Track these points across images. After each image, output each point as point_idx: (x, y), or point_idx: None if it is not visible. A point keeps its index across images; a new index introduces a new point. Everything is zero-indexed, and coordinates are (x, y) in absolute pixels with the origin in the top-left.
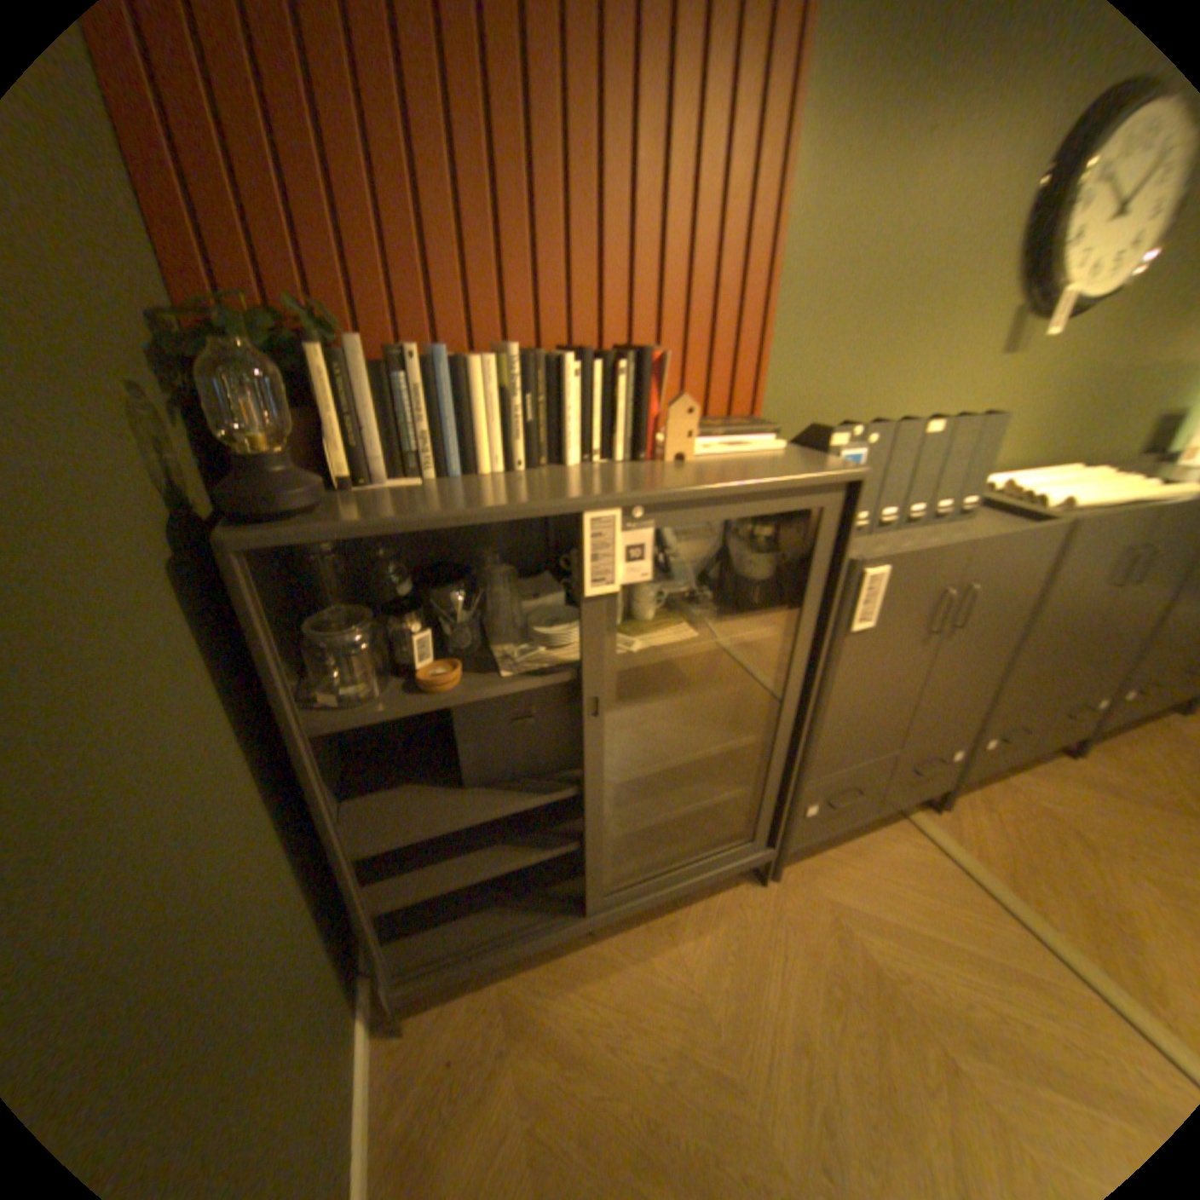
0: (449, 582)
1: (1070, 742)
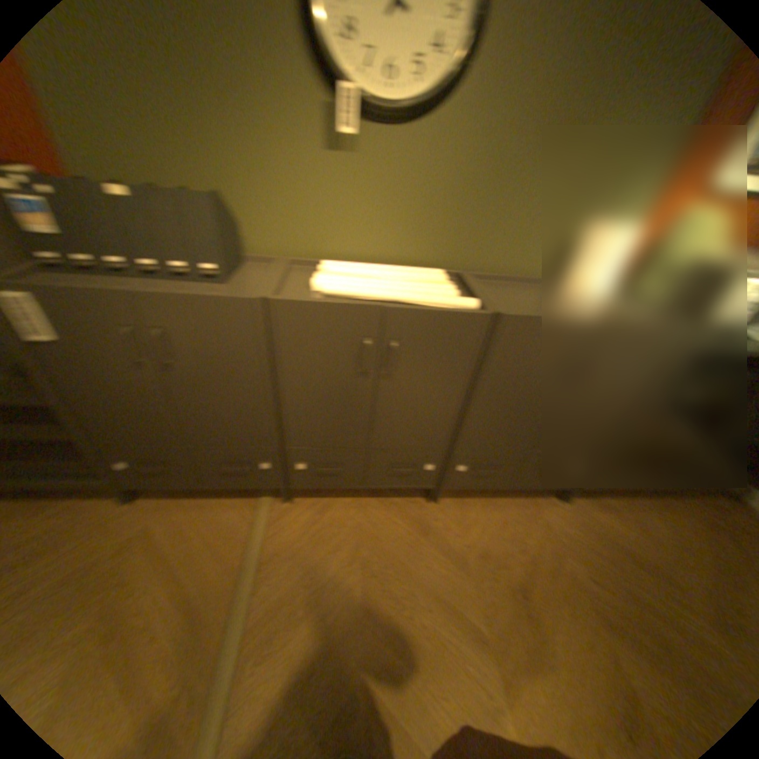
0: None
1: (406, 487)
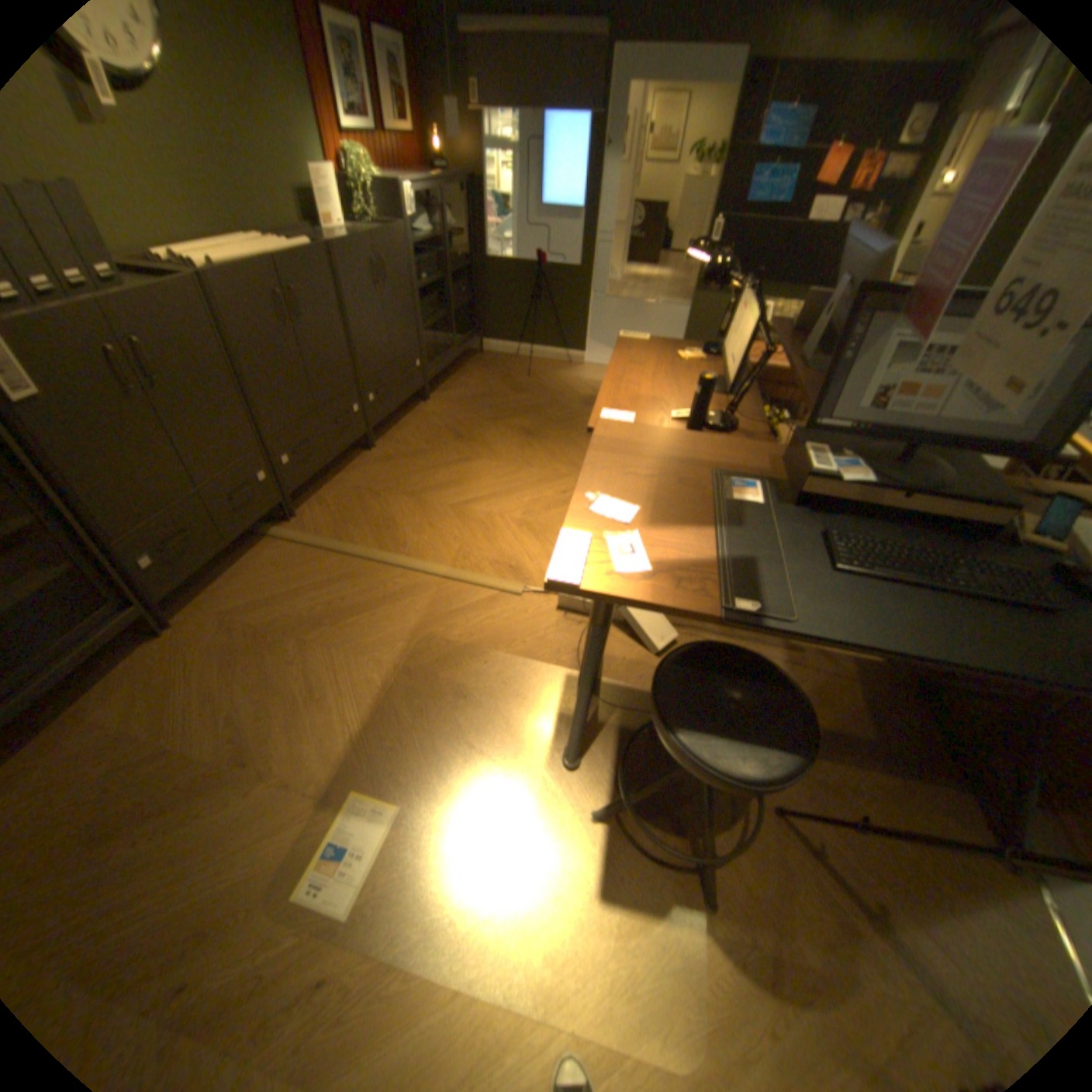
0: None
1: (352, 440)
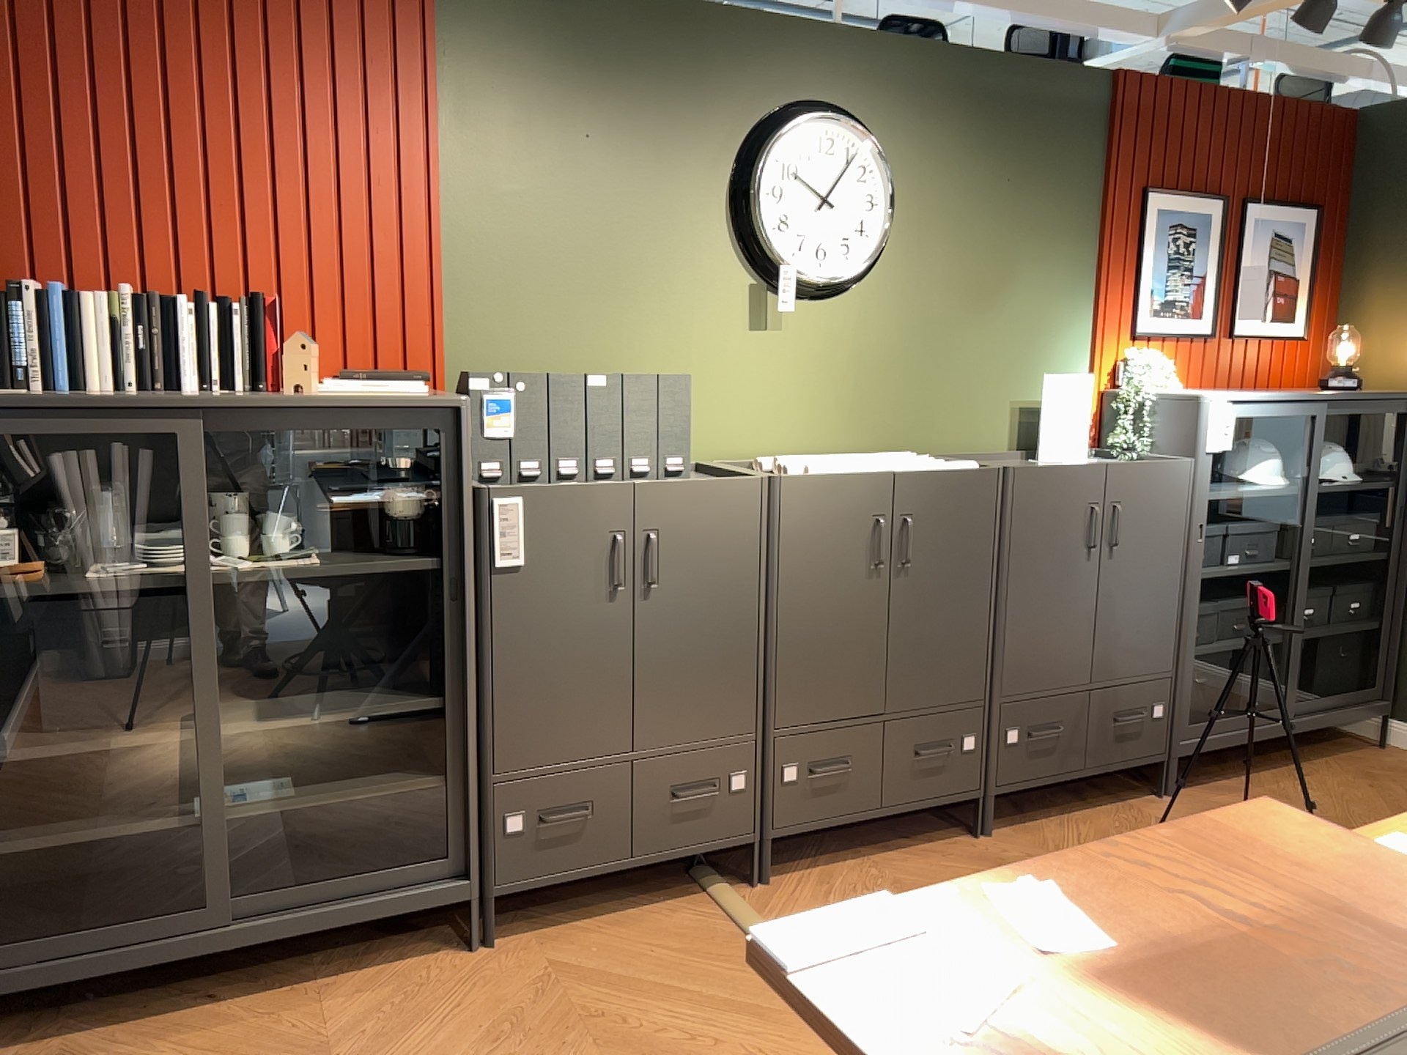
0: (58, 502)
1: (940, 797)
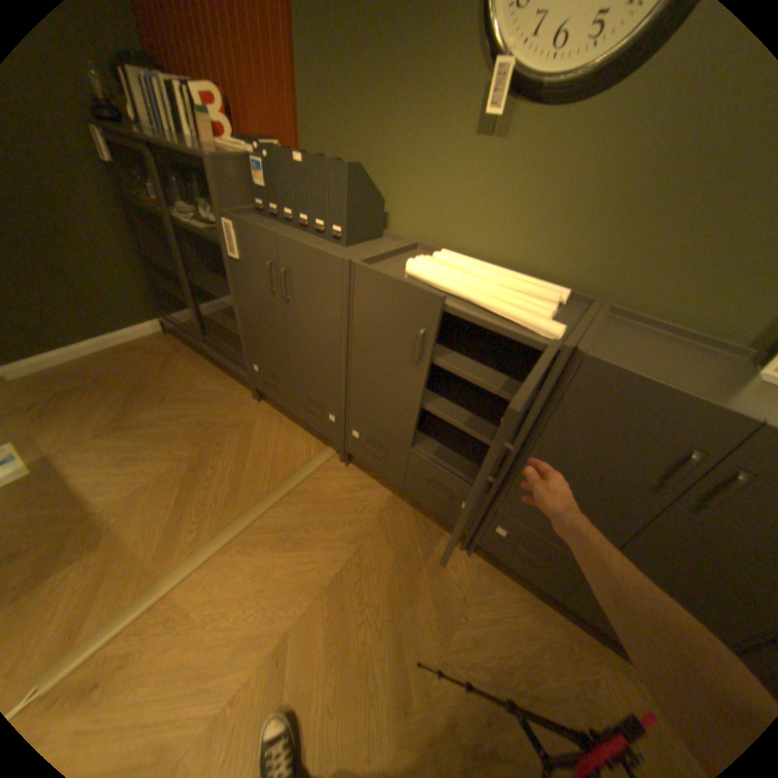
0: (181, 179)
1: (440, 512)
